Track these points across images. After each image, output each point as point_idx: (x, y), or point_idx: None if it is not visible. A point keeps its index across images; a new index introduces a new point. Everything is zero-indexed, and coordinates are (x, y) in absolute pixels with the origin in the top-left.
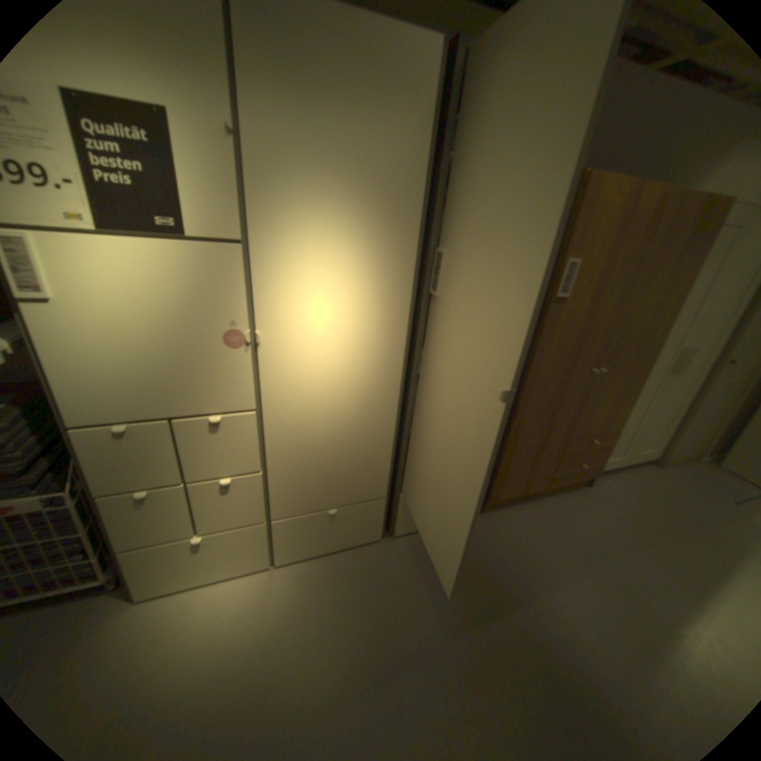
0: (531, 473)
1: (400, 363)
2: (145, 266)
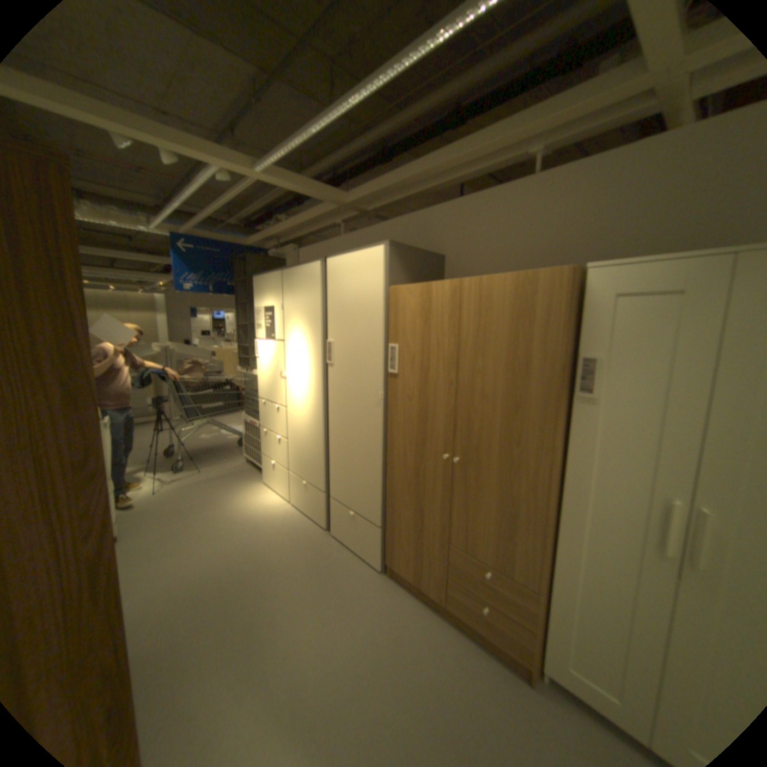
0: (417, 557)
1: (322, 401)
2: (271, 350)
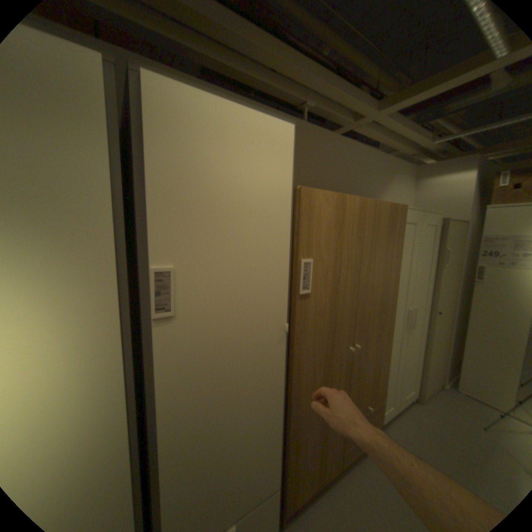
0: (320, 462)
1: (119, 410)
2: None
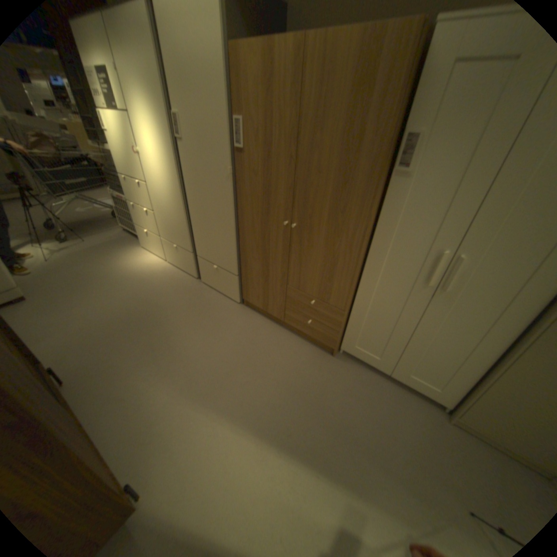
0: (264, 293)
1: (176, 175)
2: (115, 122)
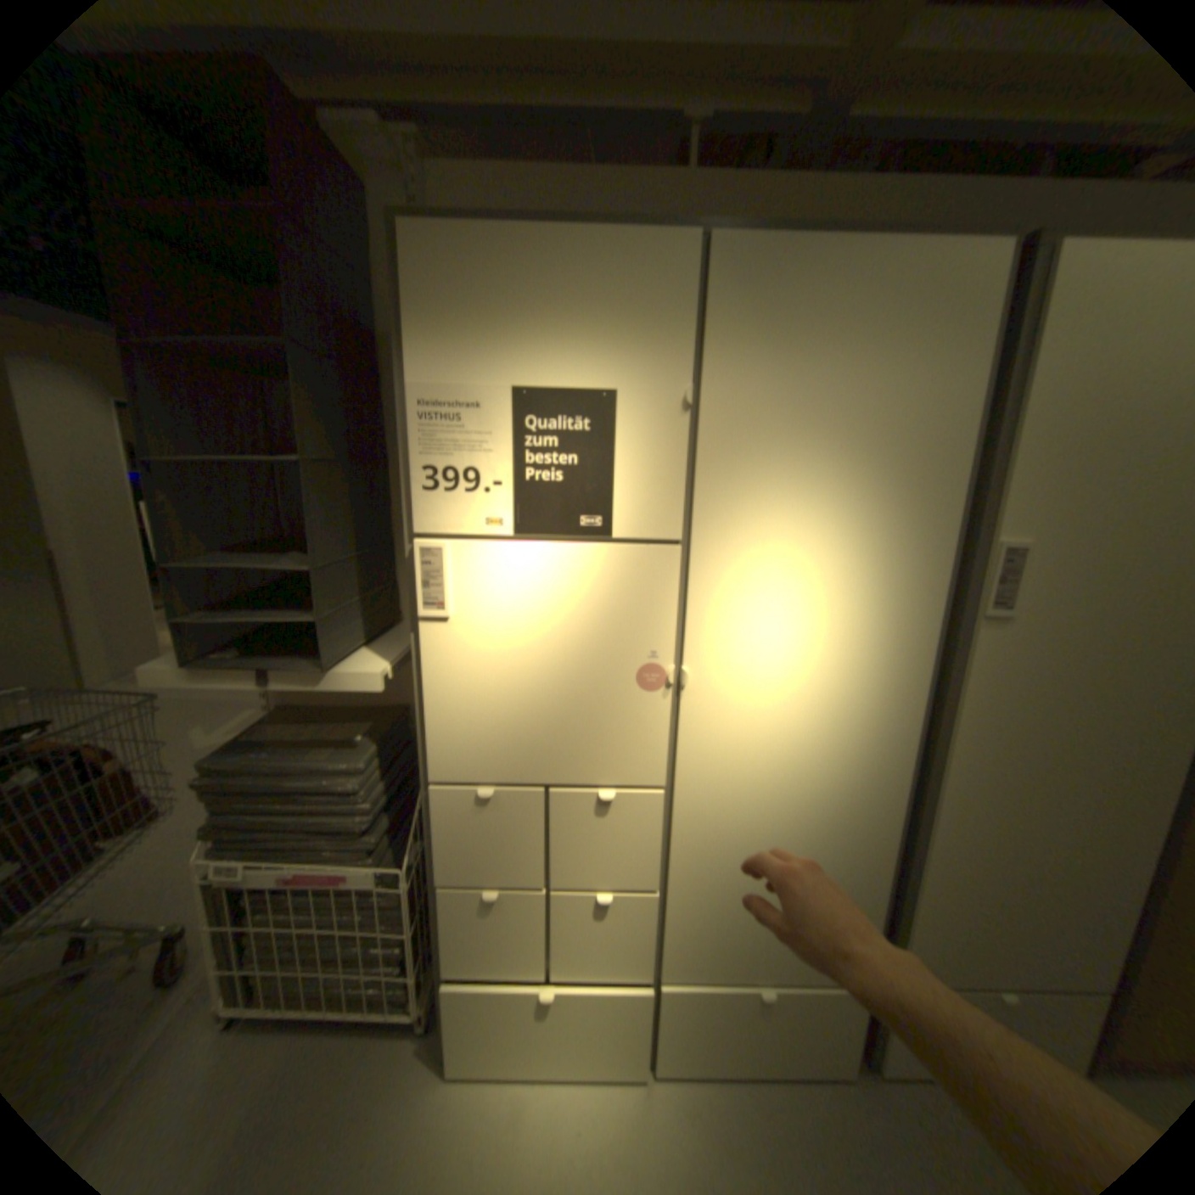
0: None
1: (913, 734)
2: (555, 579)
